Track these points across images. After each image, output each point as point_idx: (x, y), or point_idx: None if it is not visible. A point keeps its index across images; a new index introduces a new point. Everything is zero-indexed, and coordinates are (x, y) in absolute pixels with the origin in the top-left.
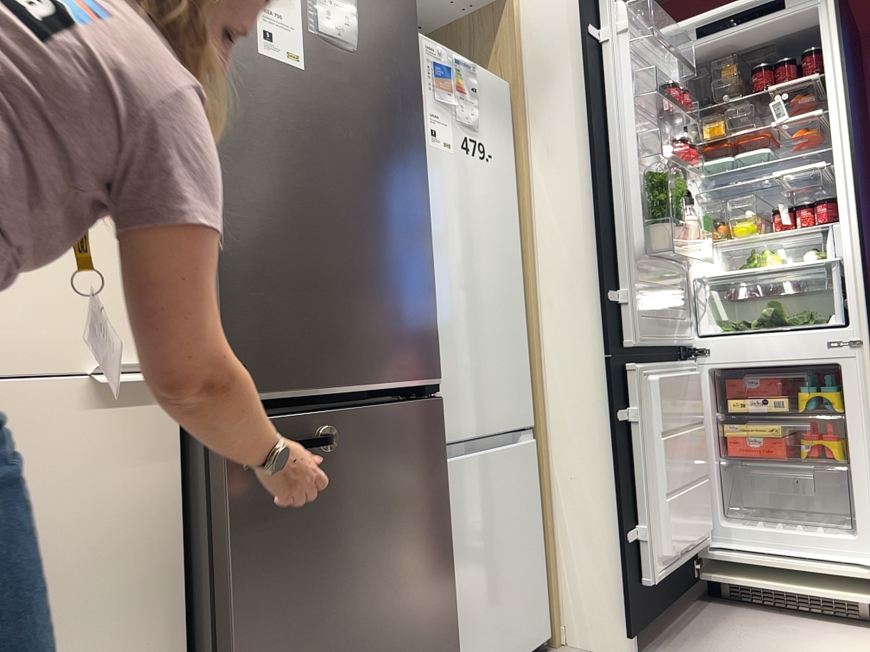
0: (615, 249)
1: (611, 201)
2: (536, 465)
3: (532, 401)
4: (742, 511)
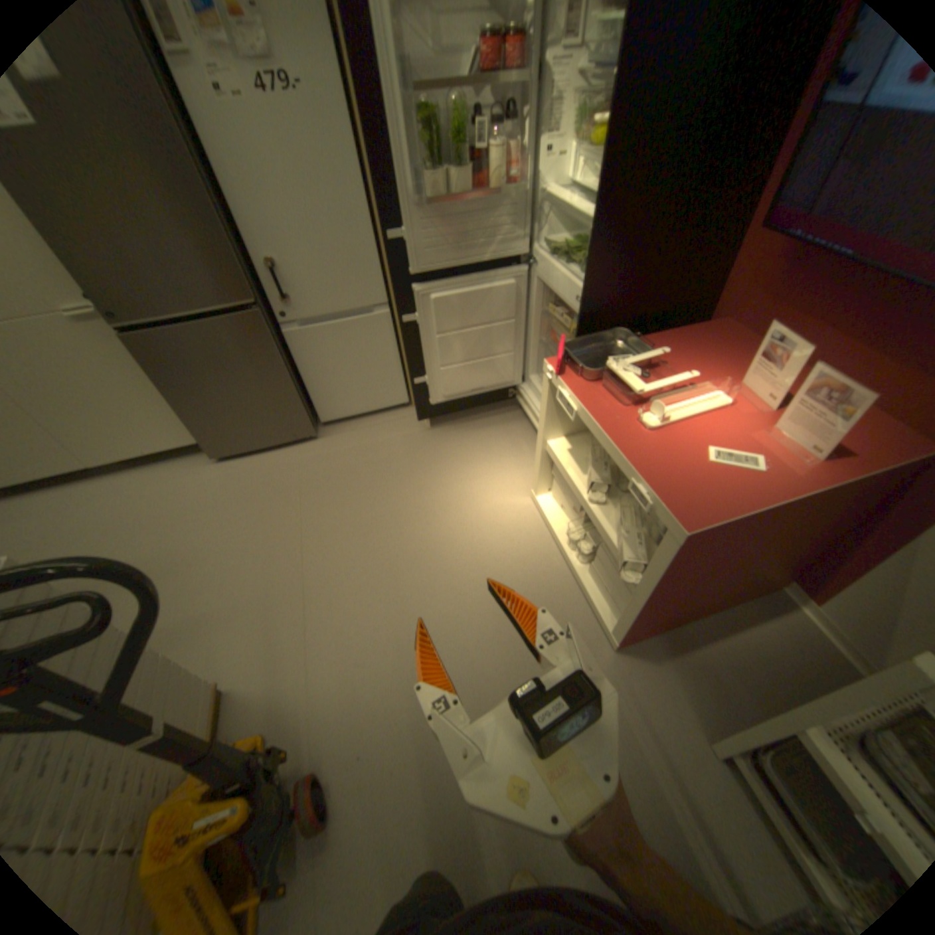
0: (394, 191)
1: (386, 141)
2: (395, 323)
3: (388, 285)
4: None
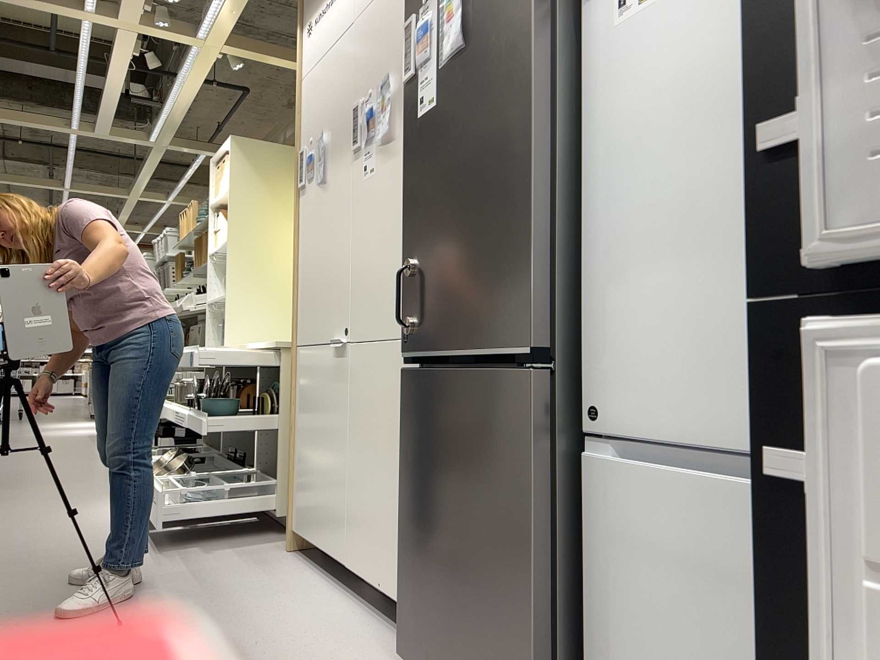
0: None
1: None
2: None
3: None
4: None
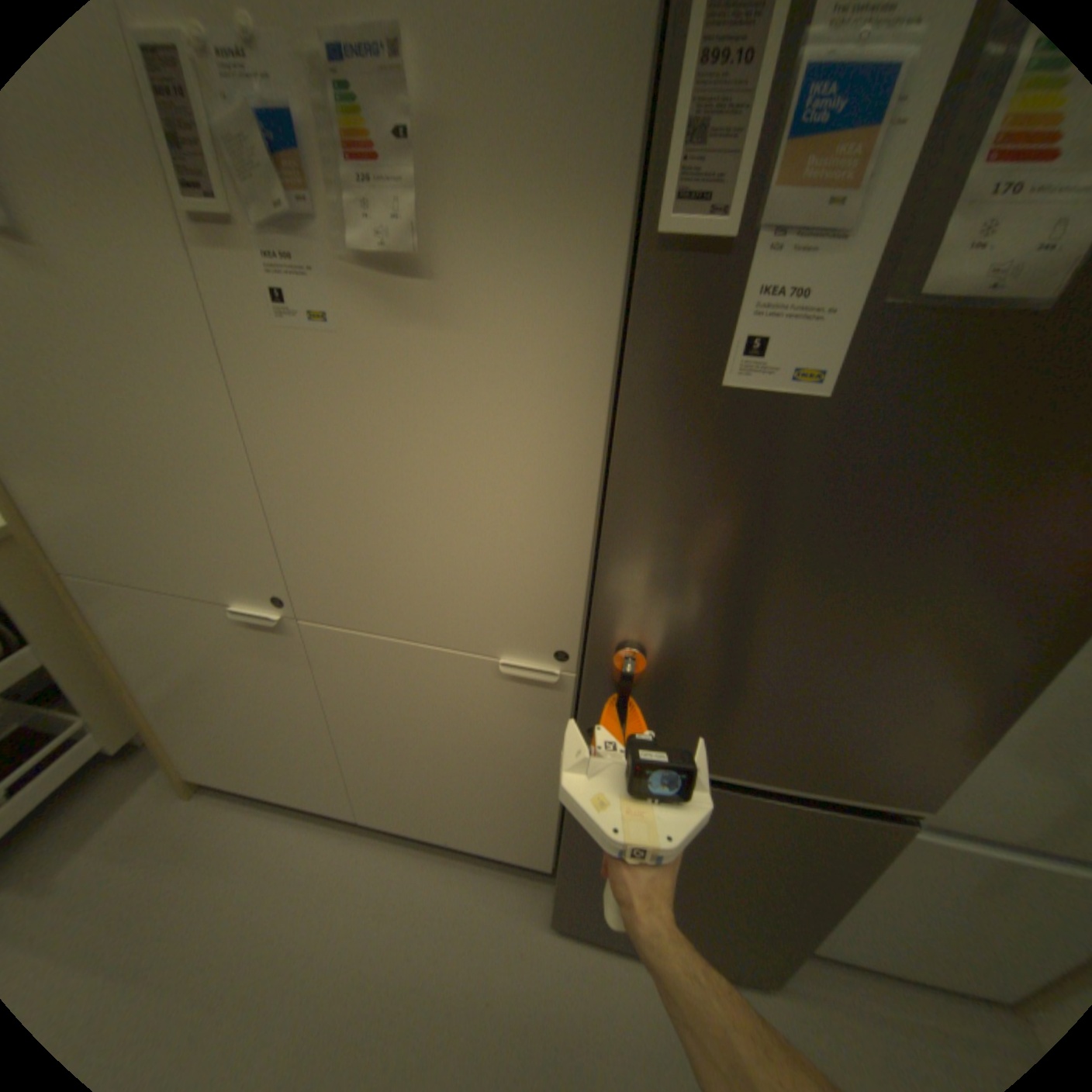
0: None
1: None
2: None
3: None
4: None
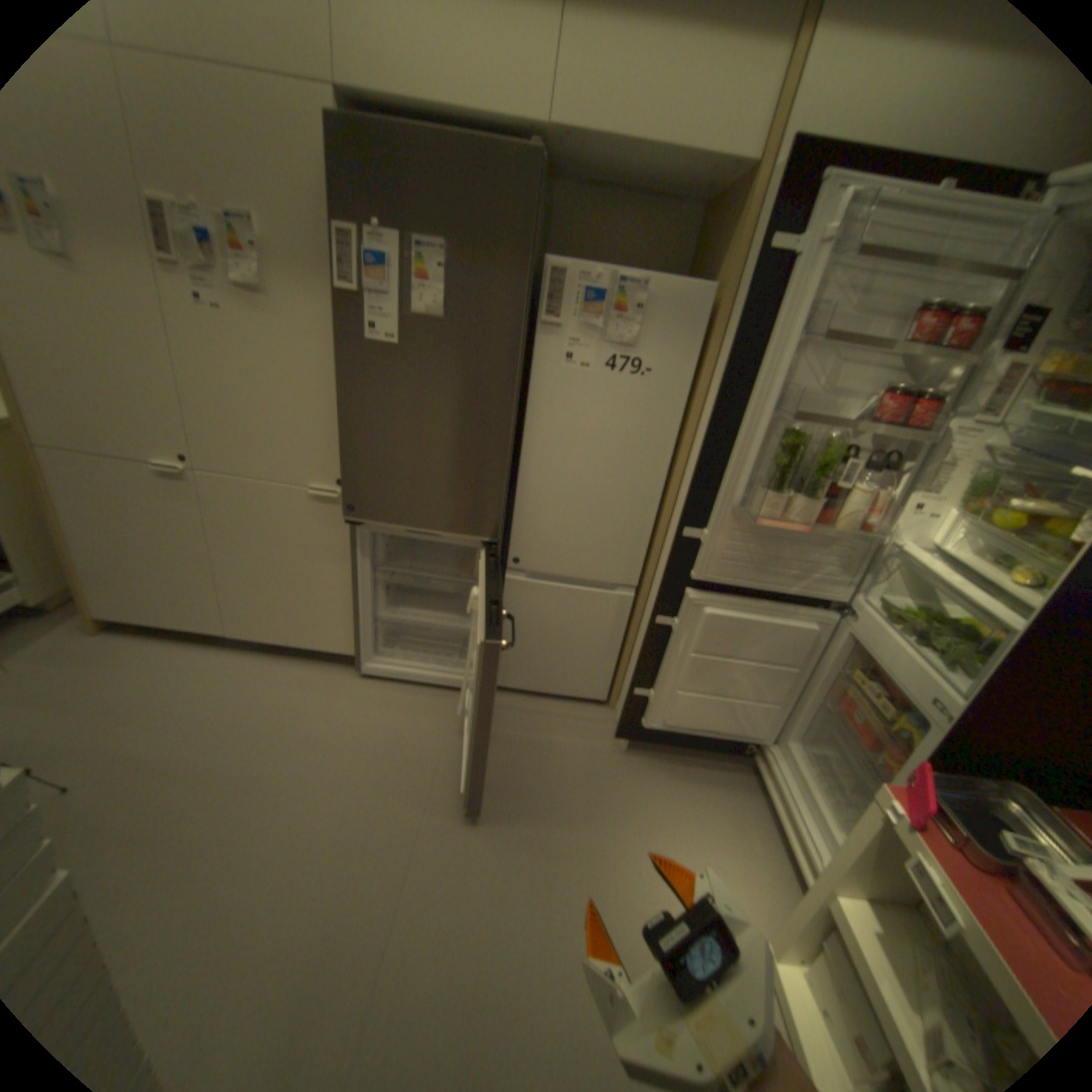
0: (714, 493)
1: (730, 446)
2: (634, 609)
3: (645, 568)
4: (845, 753)
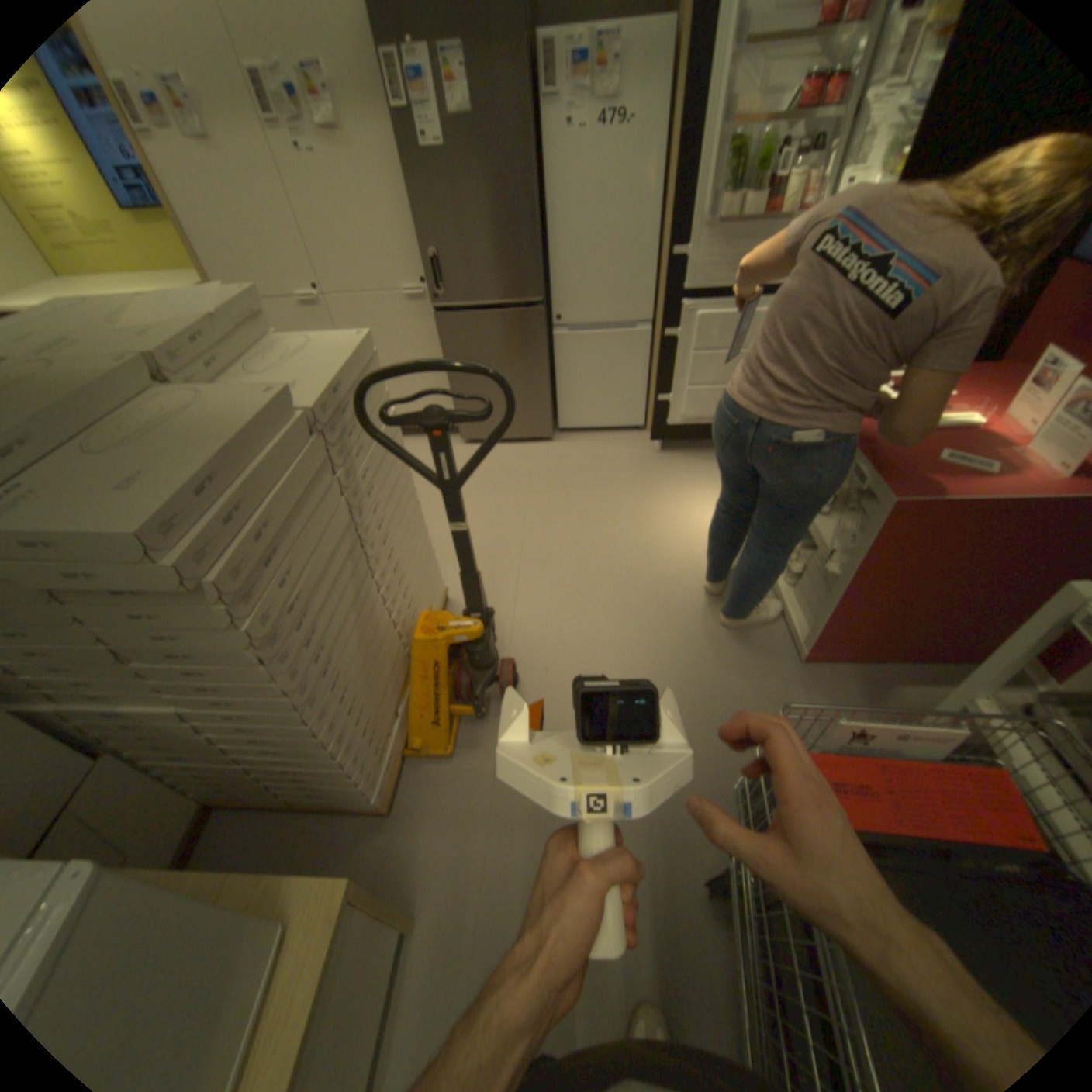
0: (691, 212)
1: (697, 167)
2: (654, 342)
3: (657, 304)
4: None
